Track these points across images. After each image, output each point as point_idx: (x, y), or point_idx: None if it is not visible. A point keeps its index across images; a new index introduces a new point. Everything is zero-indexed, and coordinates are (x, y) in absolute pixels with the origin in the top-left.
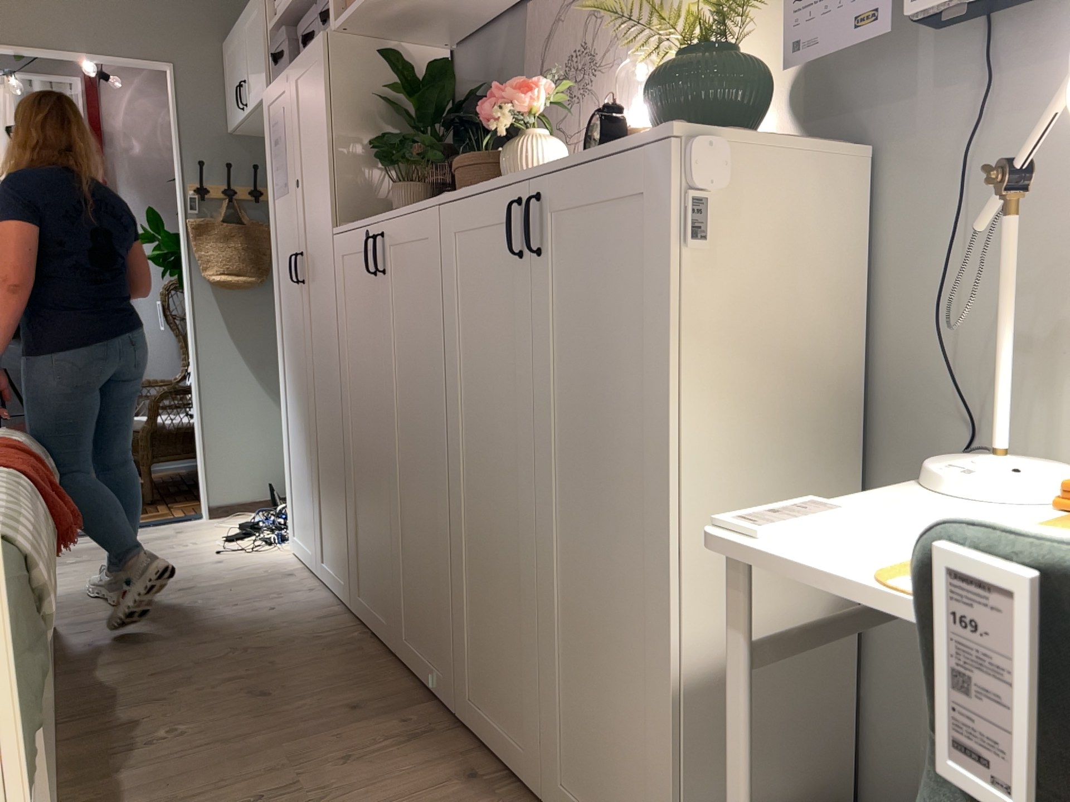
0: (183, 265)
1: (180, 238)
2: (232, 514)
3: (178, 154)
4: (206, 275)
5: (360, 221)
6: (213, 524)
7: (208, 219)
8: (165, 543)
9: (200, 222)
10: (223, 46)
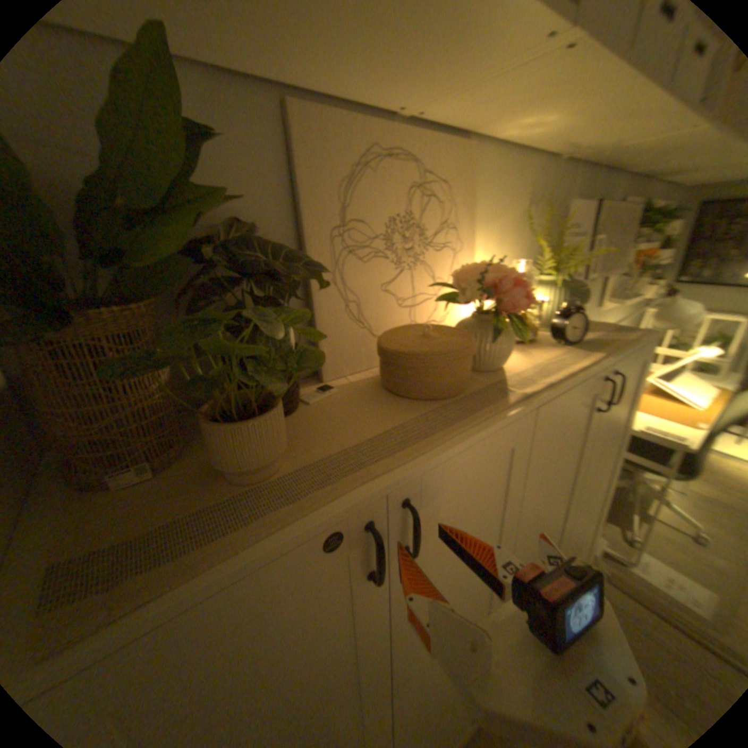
0: None
1: None
2: None
3: None
4: None
5: (268, 535)
6: None
7: None
8: None
9: None
10: None
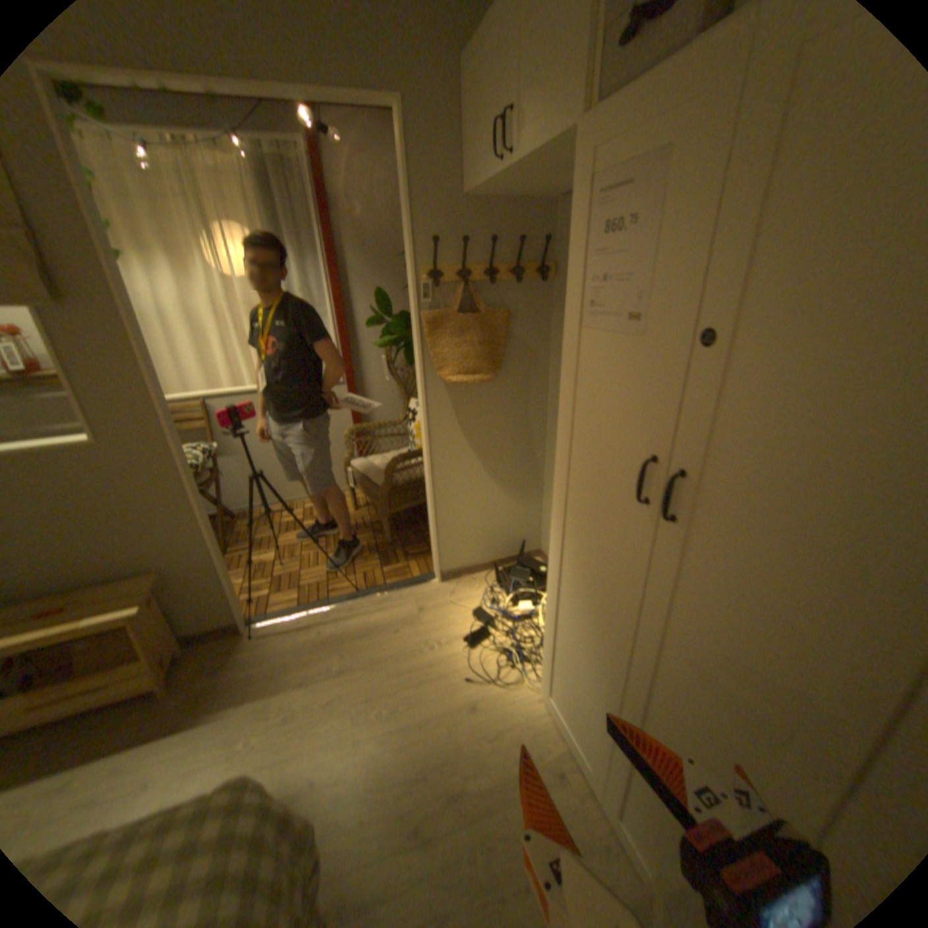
0: (416, 362)
1: (414, 332)
2: (459, 579)
3: (411, 231)
4: (443, 377)
5: None
6: (447, 599)
7: (443, 309)
8: (413, 640)
9: (436, 318)
10: (465, 65)
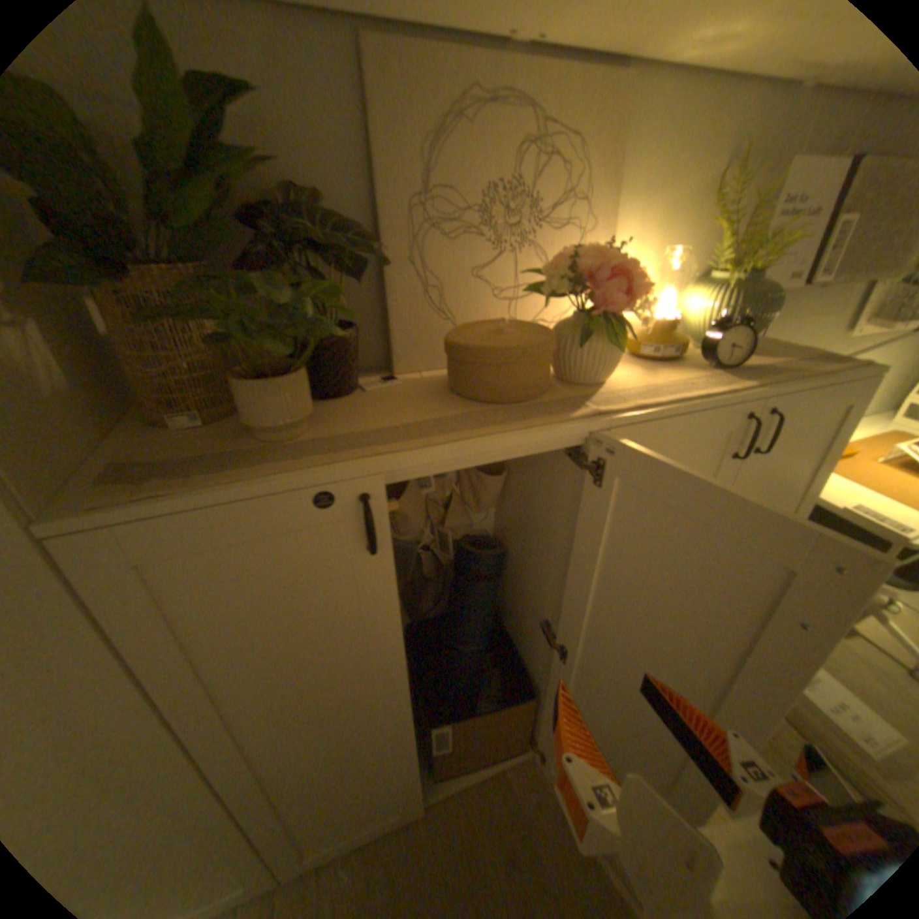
0: None
1: None
2: None
3: None
4: None
5: (258, 475)
6: None
7: None
8: None
9: None
10: None
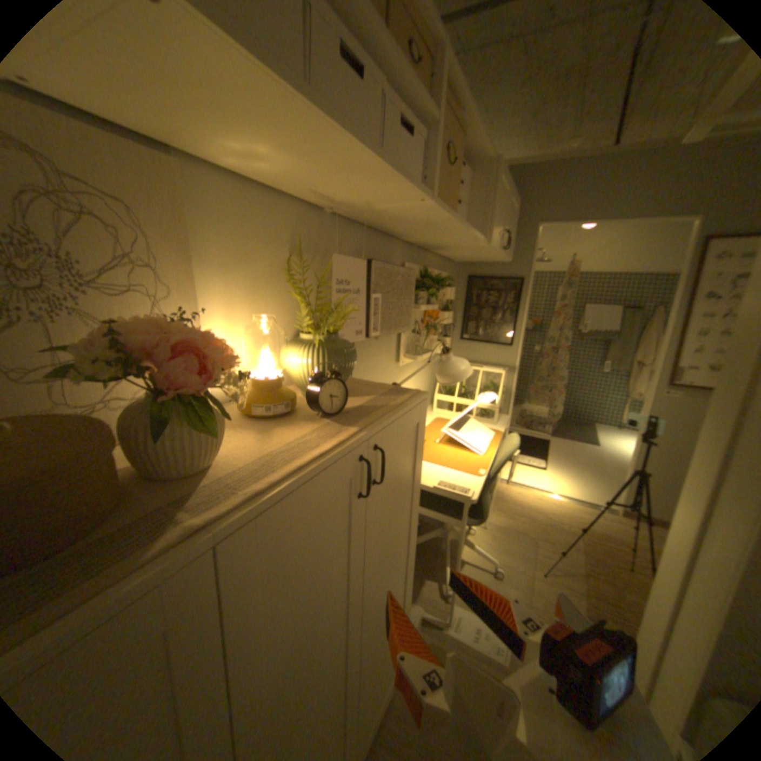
0: None
1: None
2: None
3: None
4: None
5: None
6: None
7: None
8: None
9: None
10: None
